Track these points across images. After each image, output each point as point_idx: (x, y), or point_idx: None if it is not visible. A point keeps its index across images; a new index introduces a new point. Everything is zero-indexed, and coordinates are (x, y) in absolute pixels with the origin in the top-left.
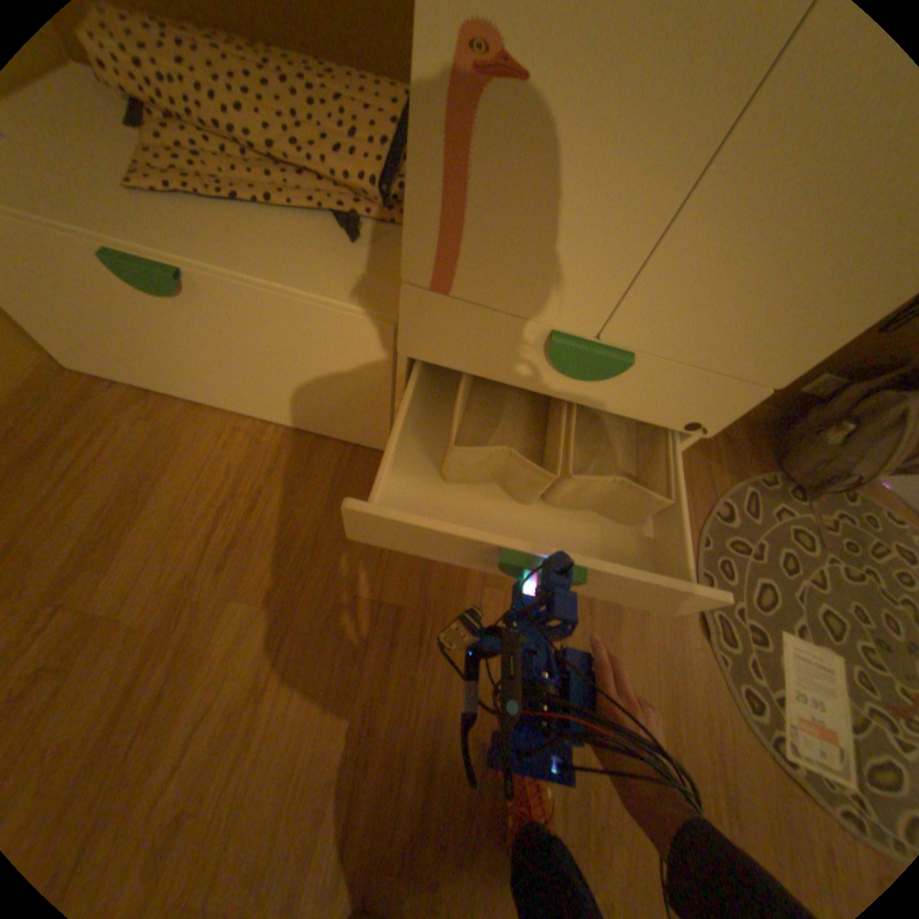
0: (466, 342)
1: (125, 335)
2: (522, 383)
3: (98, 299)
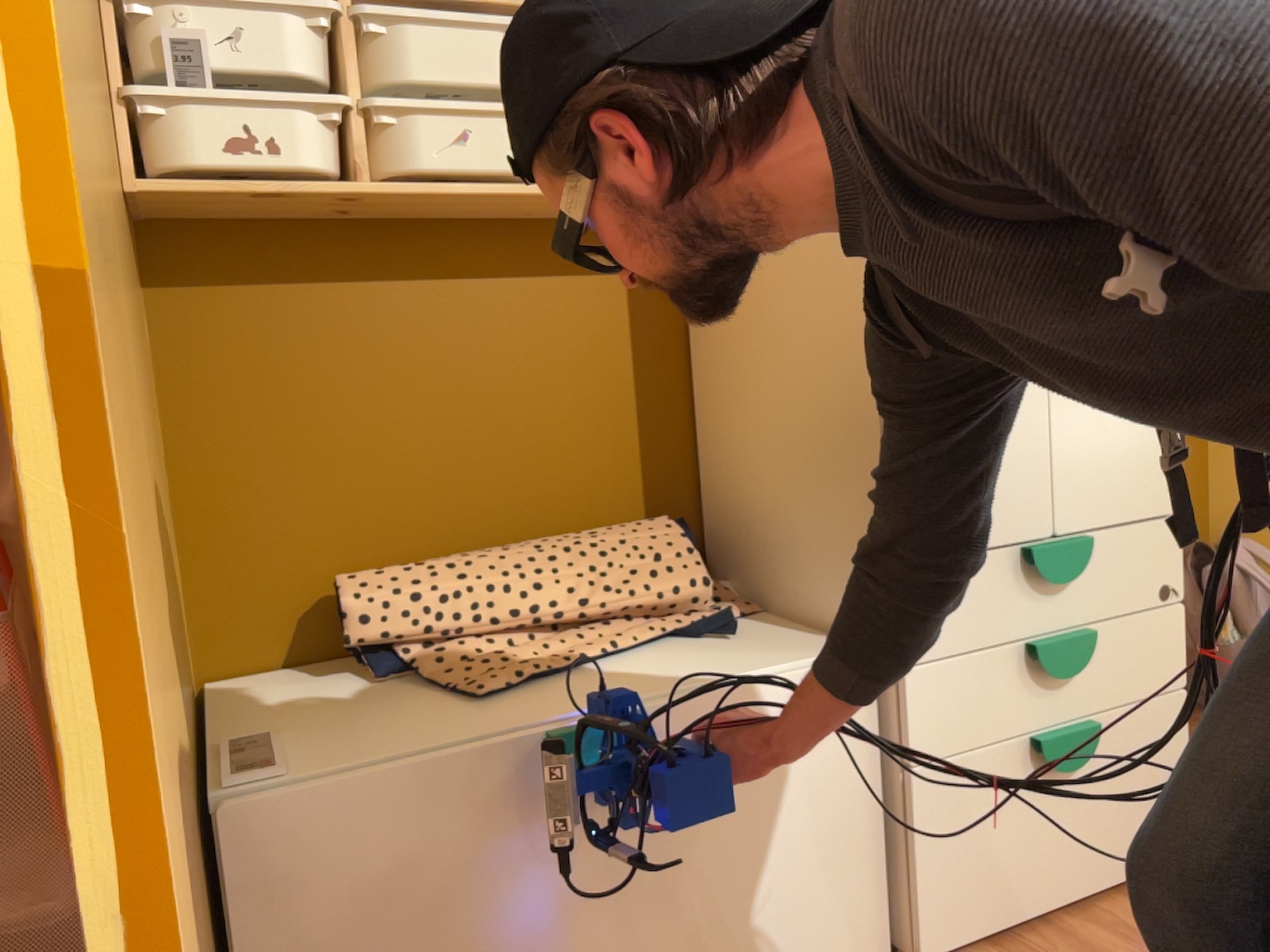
0: (965, 610)
1: (488, 945)
2: (1027, 633)
3: (480, 868)
